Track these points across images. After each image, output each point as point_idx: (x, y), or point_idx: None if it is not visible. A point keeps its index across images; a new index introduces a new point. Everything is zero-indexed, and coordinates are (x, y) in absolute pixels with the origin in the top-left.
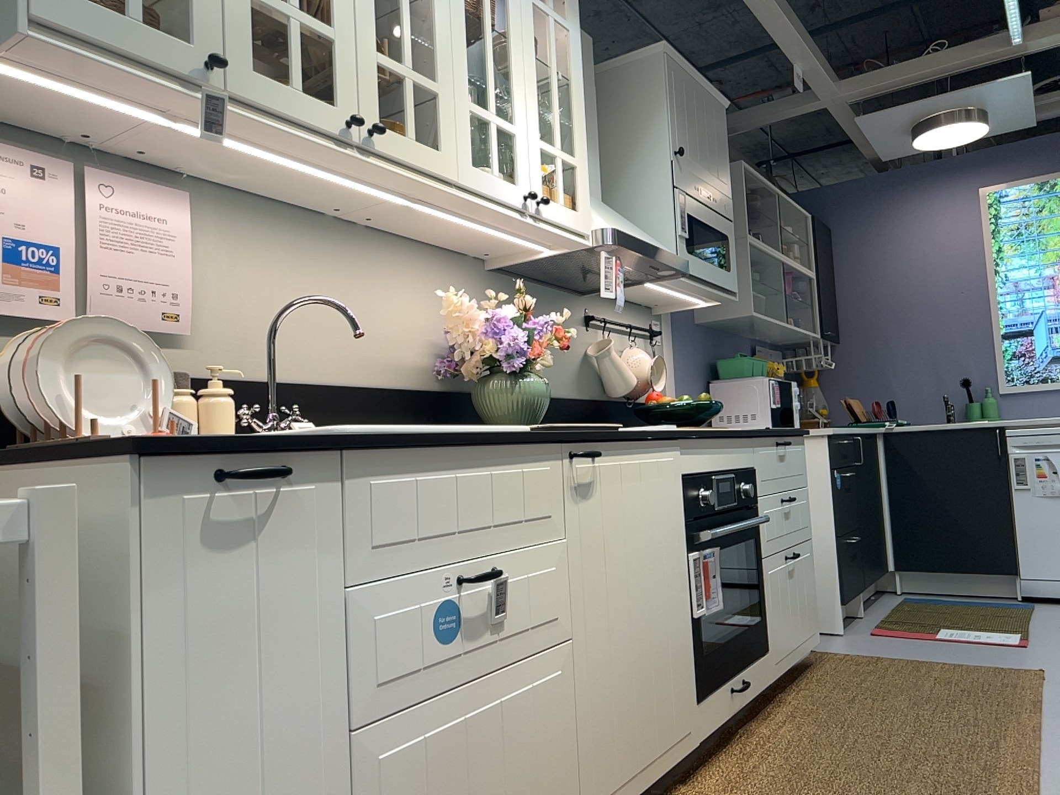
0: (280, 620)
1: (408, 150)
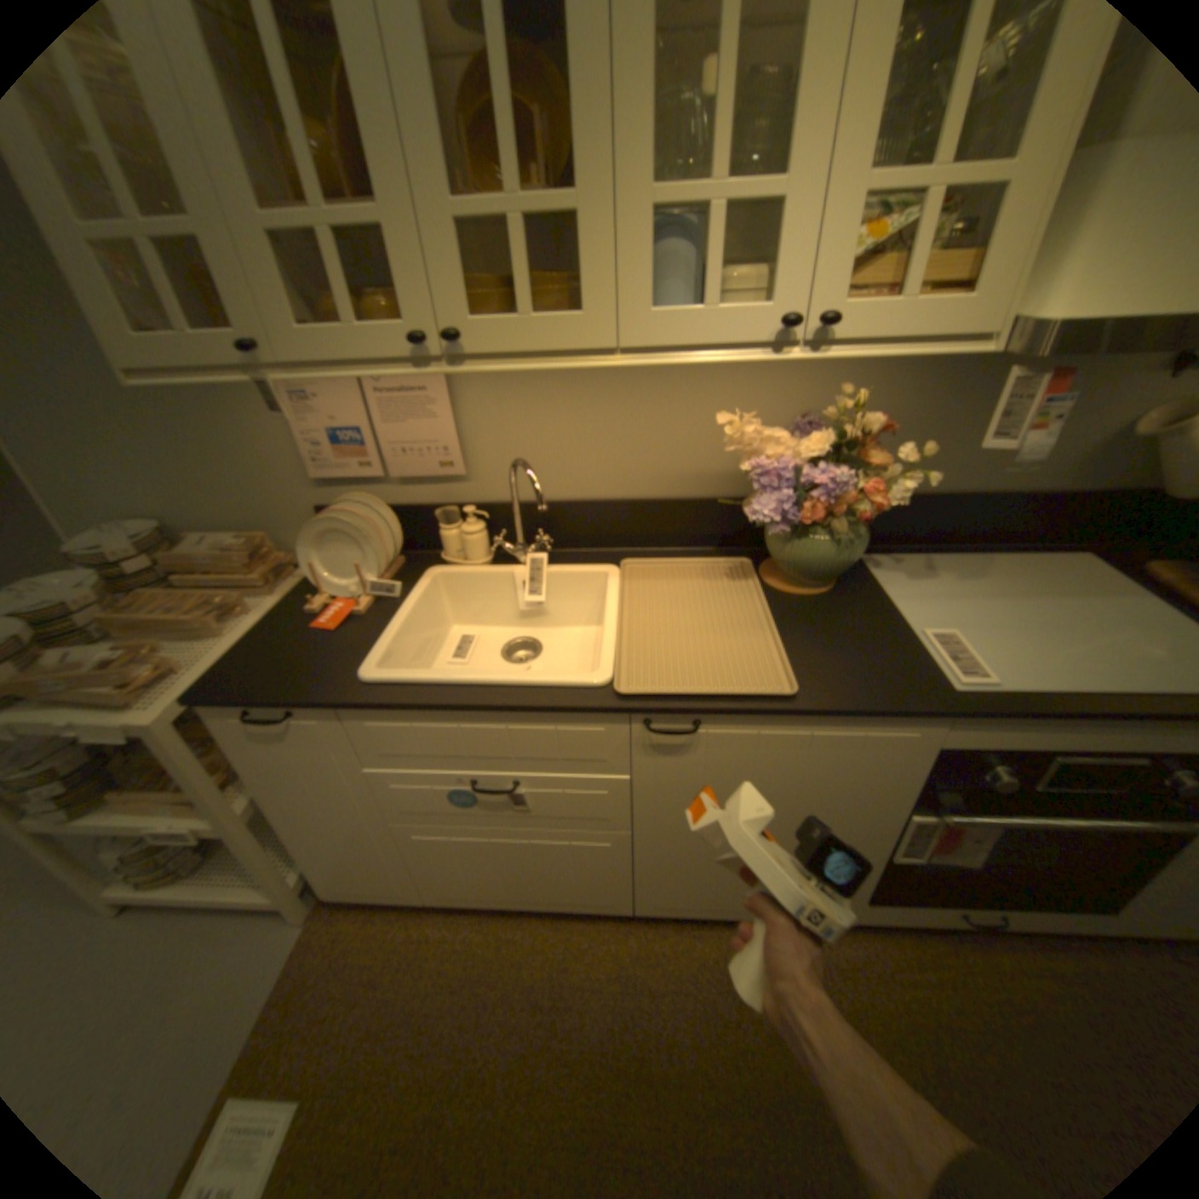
0: (316, 777)
1: (517, 334)
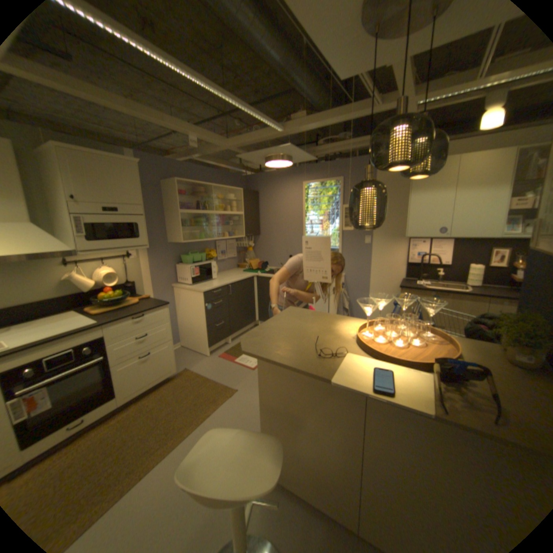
0: None
1: None
